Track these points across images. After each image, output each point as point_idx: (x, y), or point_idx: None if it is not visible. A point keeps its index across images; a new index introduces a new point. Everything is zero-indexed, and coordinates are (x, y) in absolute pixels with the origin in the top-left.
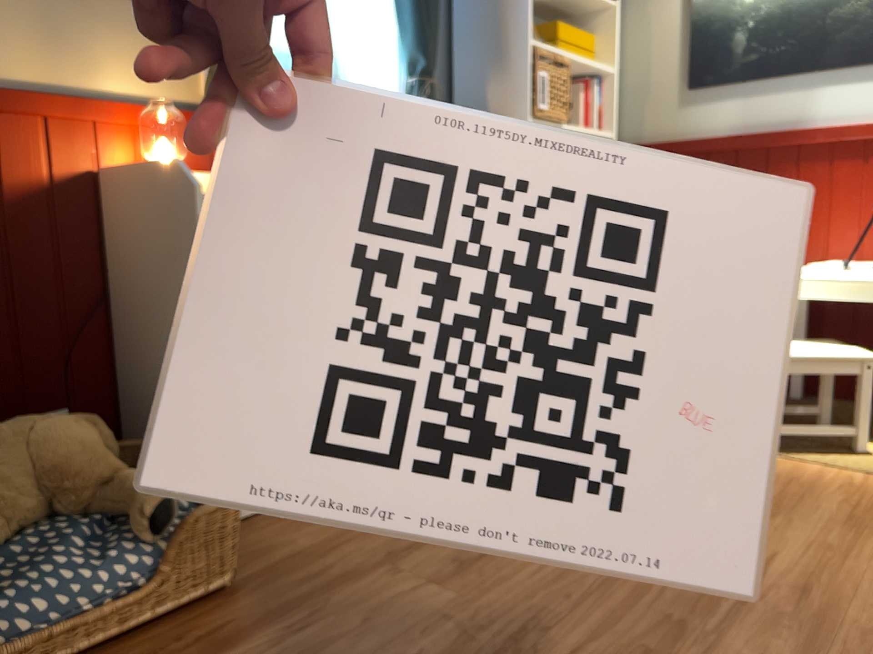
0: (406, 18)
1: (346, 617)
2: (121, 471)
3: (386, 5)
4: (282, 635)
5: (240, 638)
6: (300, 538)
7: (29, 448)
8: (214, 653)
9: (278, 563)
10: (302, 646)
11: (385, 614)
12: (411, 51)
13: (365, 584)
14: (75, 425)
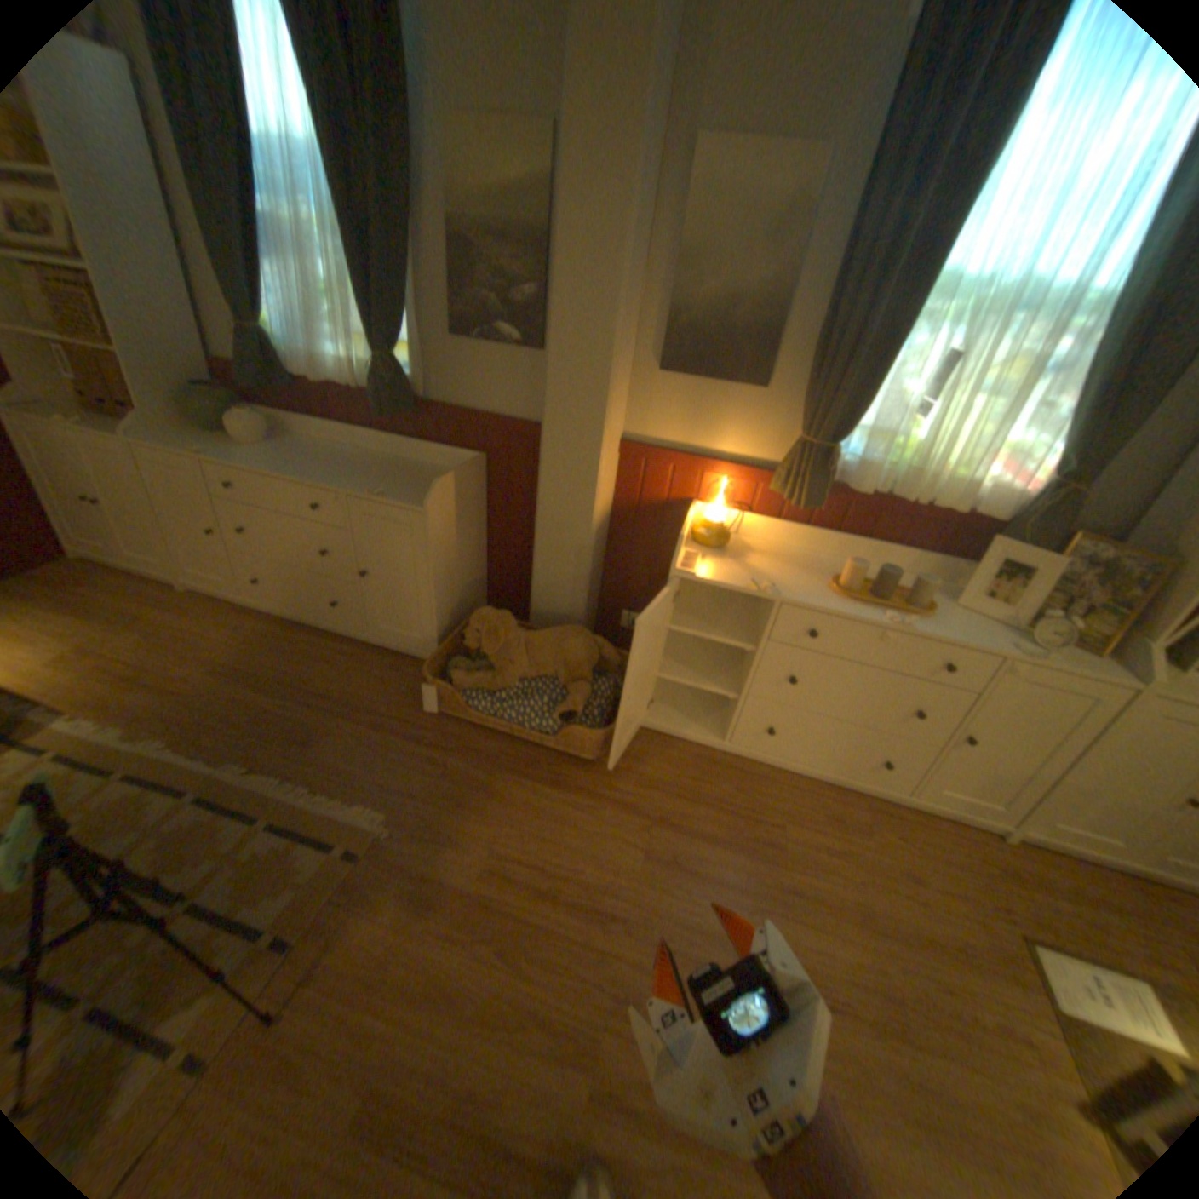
0: (1081, 411)
1: (598, 824)
2: (589, 679)
3: (1069, 387)
4: (573, 803)
5: (564, 788)
6: (655, 767)
7: (561, 648)
8: (550, 784)
9: (626, 770)
10: (569, 816)
11: (609, 841)
12: (1068, 447)
13: (630, 820)
14: (585, 647)
